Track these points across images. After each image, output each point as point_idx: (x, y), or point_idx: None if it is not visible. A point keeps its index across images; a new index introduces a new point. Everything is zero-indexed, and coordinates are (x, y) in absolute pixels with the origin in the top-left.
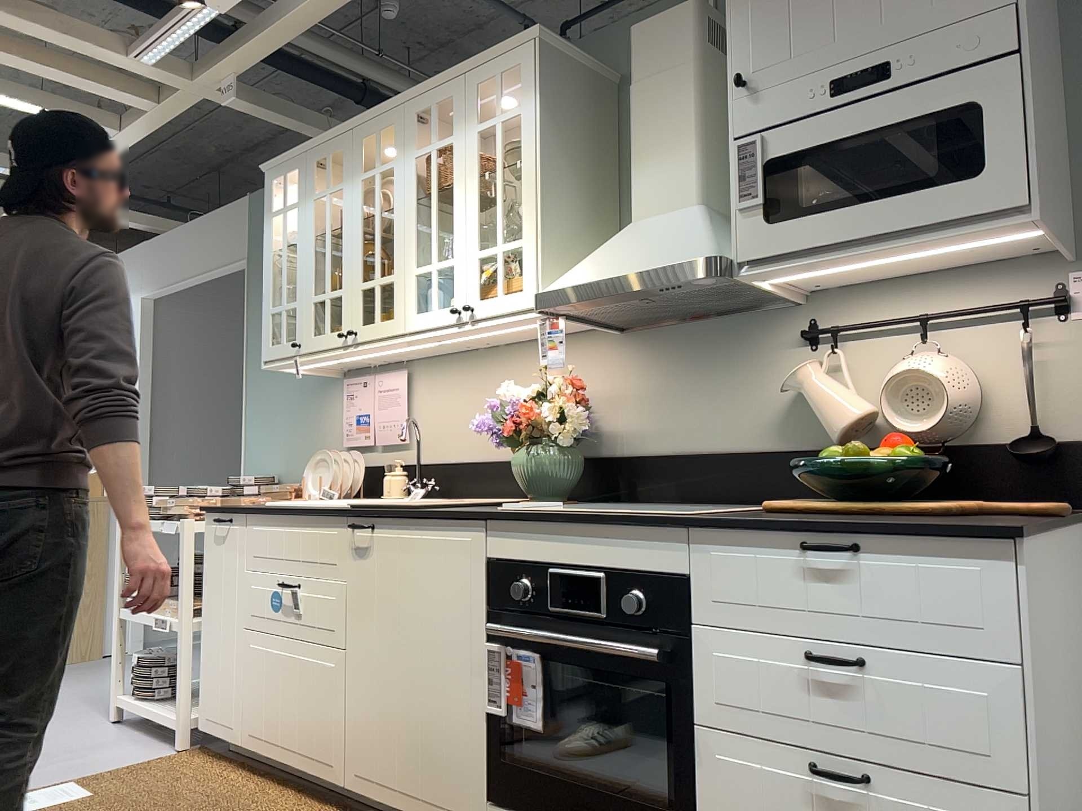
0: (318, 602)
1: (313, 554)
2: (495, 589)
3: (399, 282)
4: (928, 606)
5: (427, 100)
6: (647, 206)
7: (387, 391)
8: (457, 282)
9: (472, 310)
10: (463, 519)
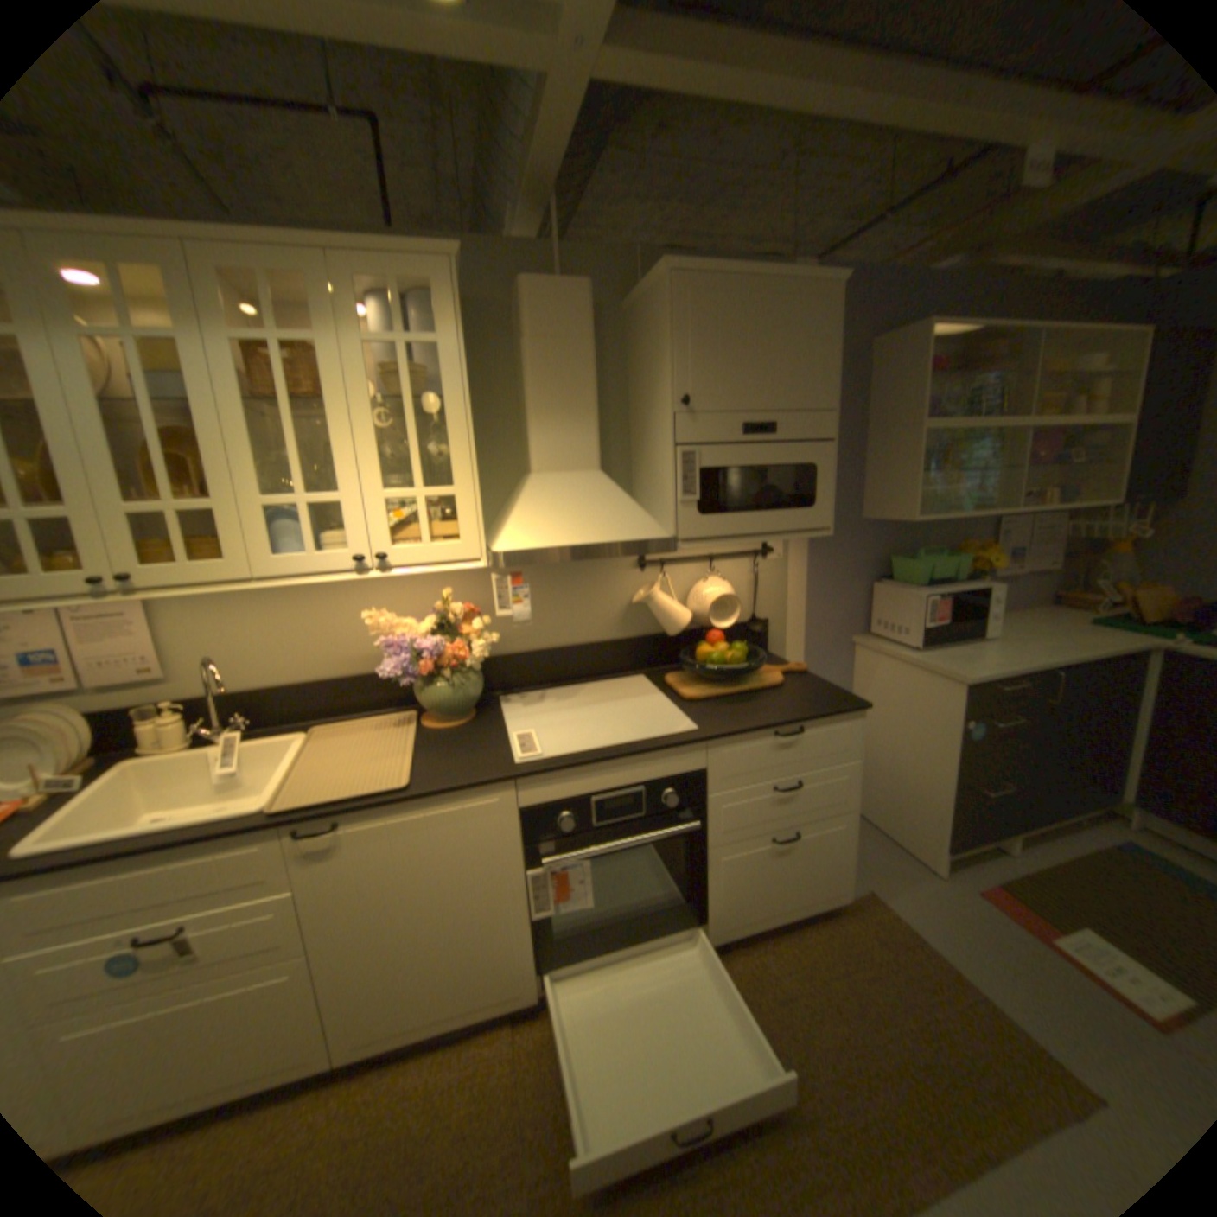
0: (236, 931)
1: (207, 884)
2: (533, 828)
3: (230, 511)
4: (830, 748)
5: (243, 252)
6: (552, 462)
7: (99, 617)
8: (353, 523)
9: (386, 558)
10: (490, 784)
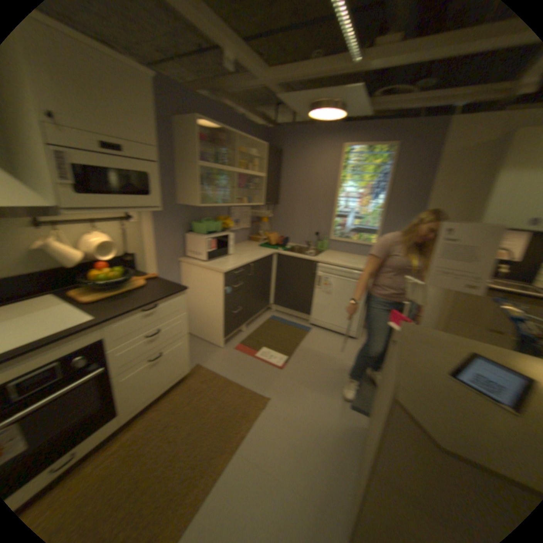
0: None
1: None
2: None
3: None
4: (173, 309)
5: None
6: None
7: None
8: None
9: None
10: None
